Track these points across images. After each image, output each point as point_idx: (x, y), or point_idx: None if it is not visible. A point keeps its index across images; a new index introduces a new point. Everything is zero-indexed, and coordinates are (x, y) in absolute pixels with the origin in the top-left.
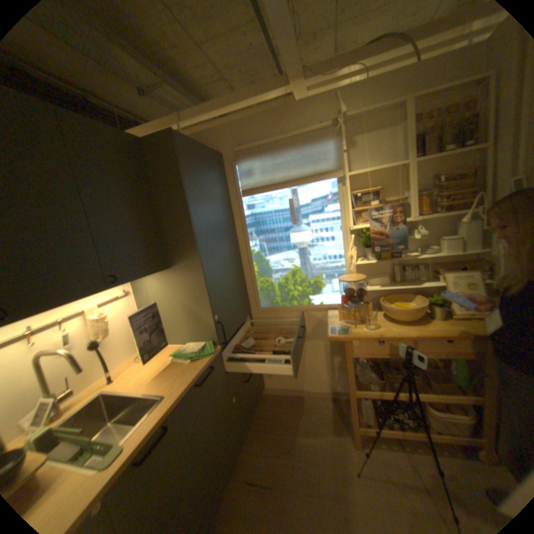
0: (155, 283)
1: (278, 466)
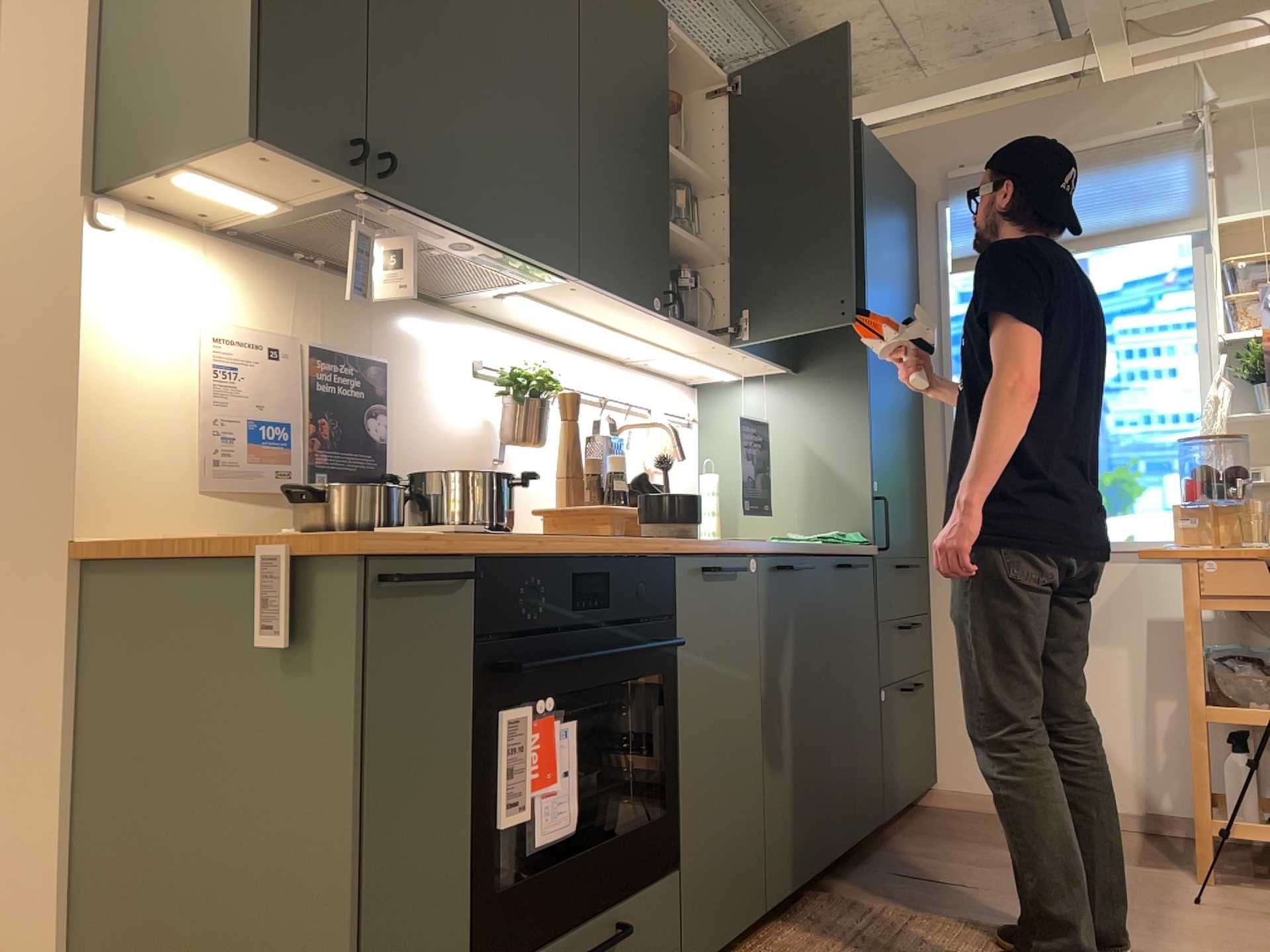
0: (757, 403)
1: (979, 871)
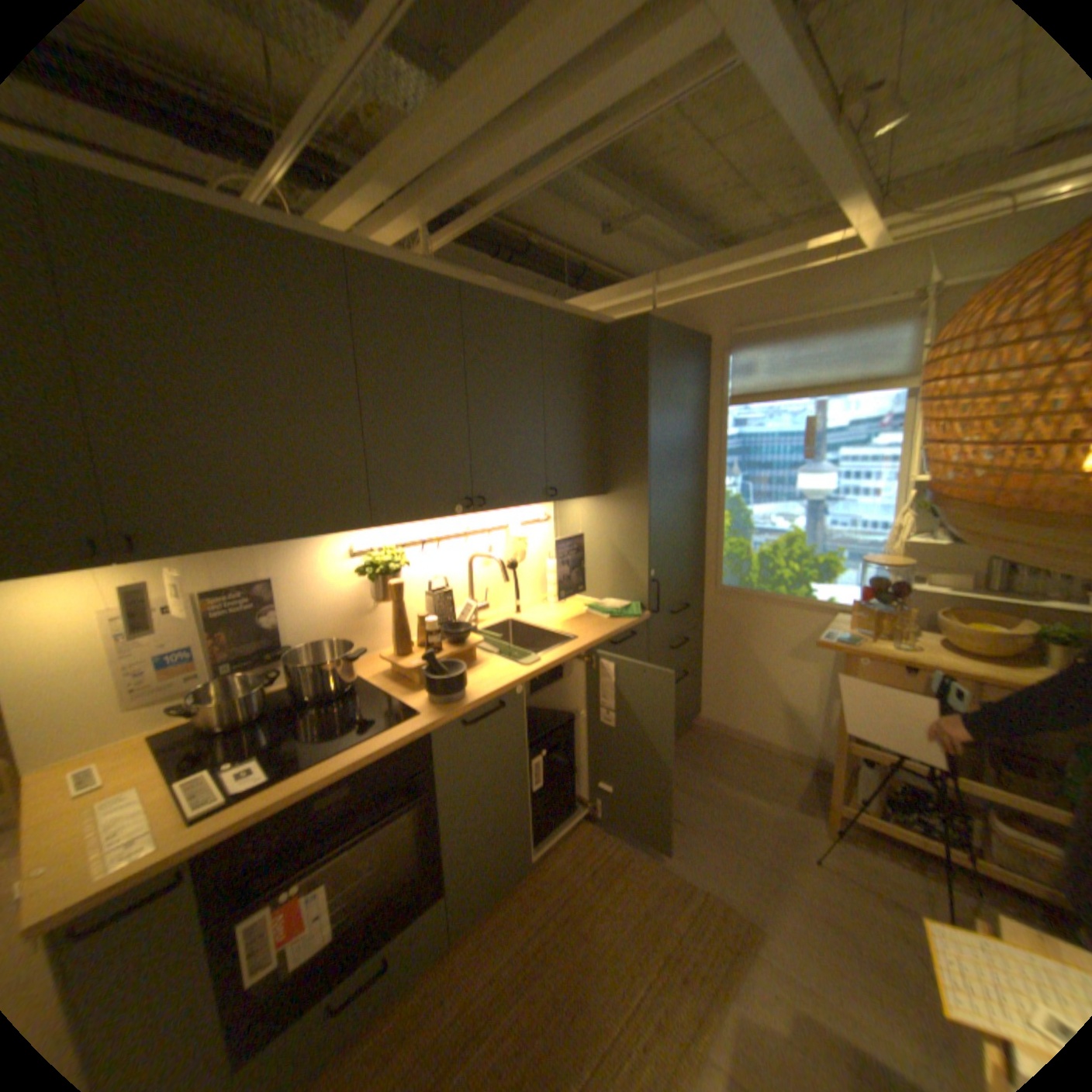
0: (583, 511)
1: (694, 807)
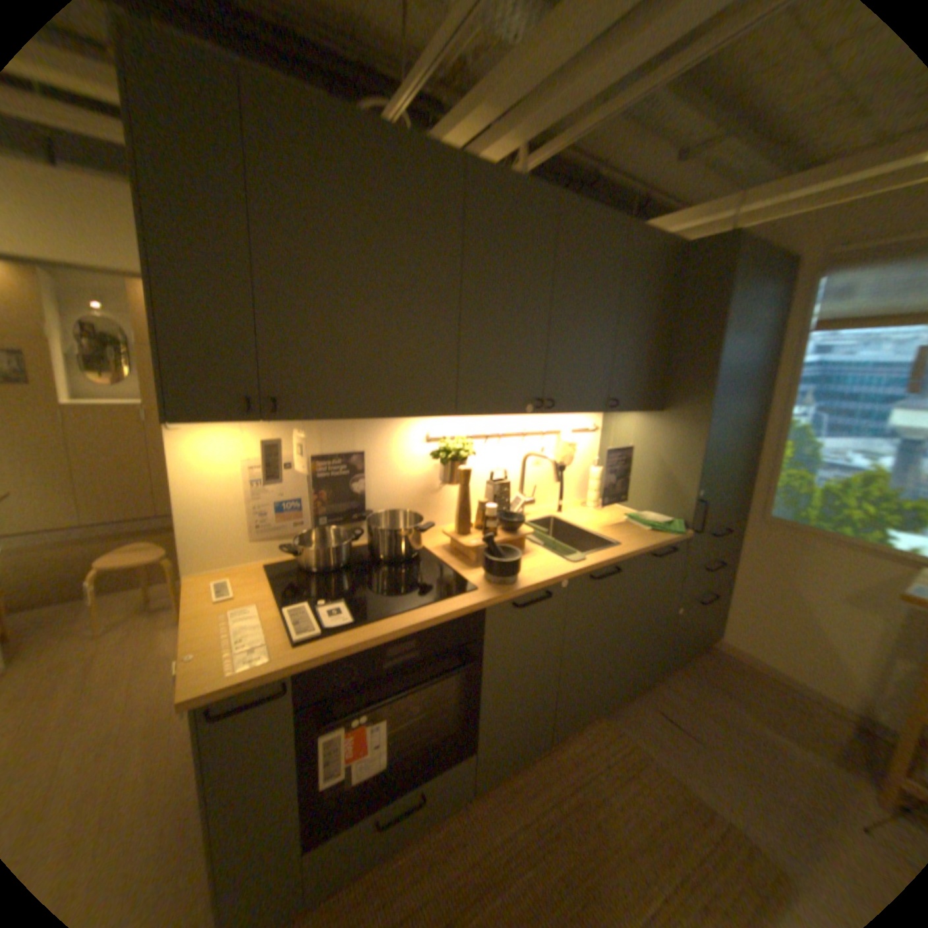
0: (634, 424)
1: (715, 729)
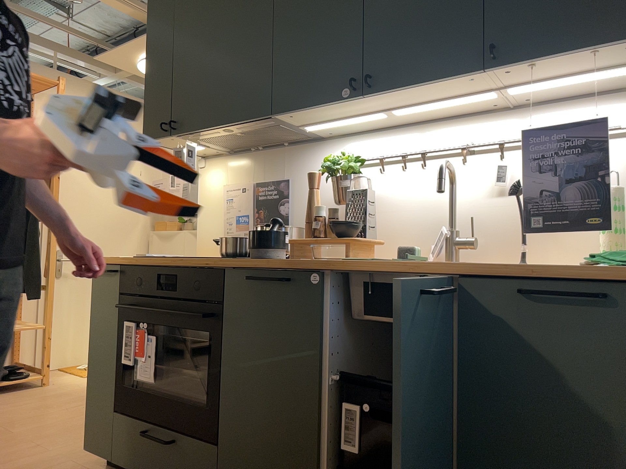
0: None
1: None
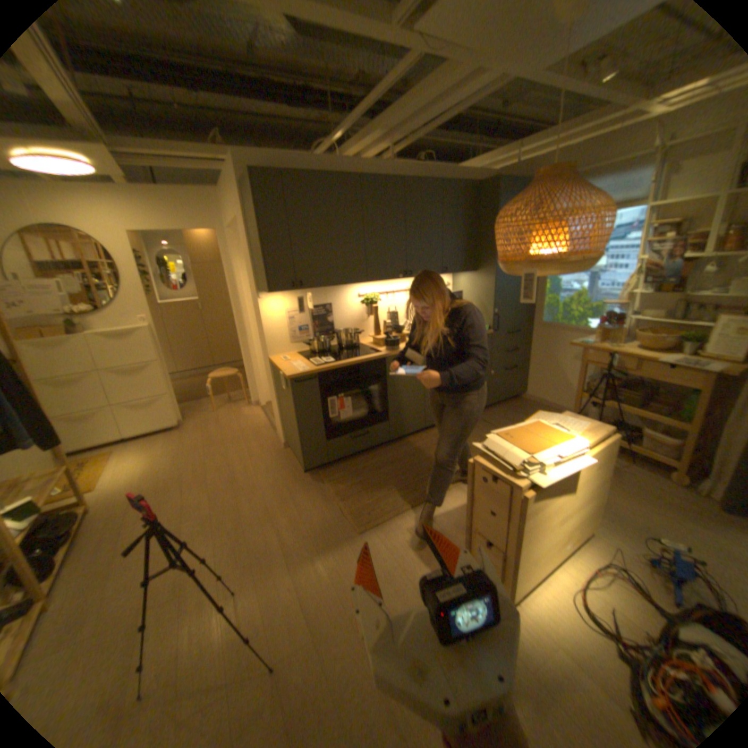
0: (464, 280)
1: (505, 423)
